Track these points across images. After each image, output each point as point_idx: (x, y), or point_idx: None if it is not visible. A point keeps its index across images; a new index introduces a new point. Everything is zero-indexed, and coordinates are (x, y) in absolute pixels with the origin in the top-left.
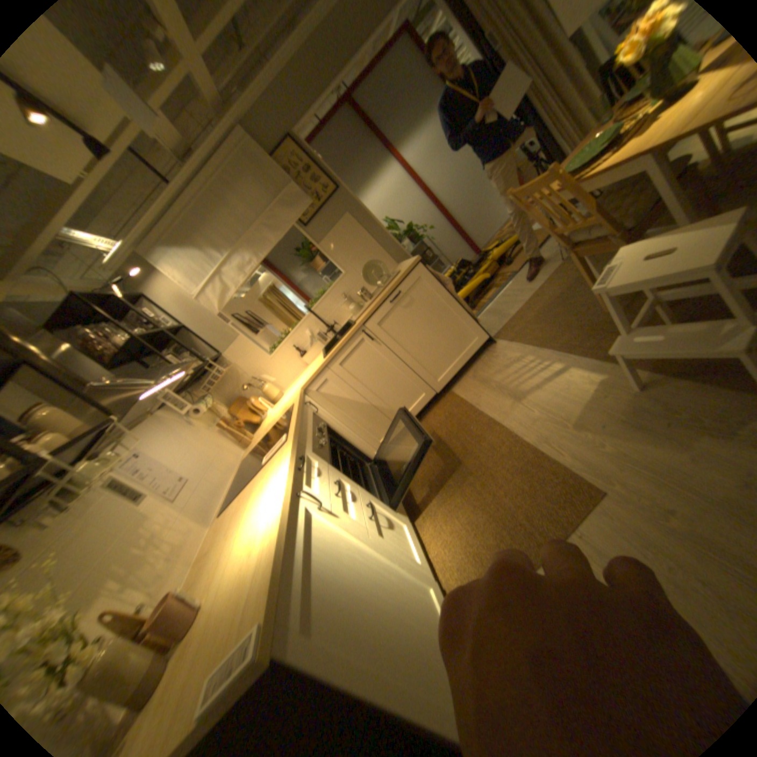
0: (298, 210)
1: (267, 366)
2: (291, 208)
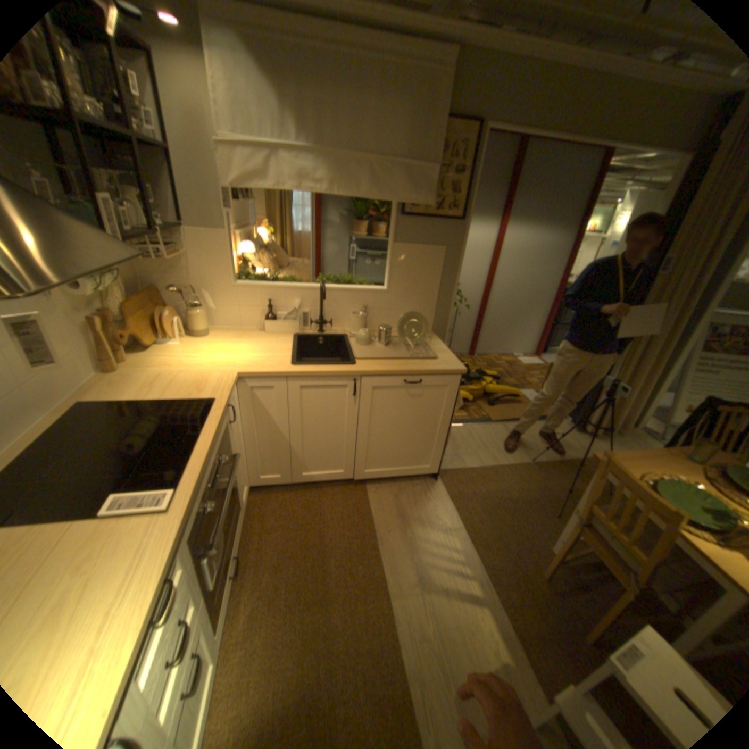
0: (413, 194)
1: (217, 286)
2: (409, 185)
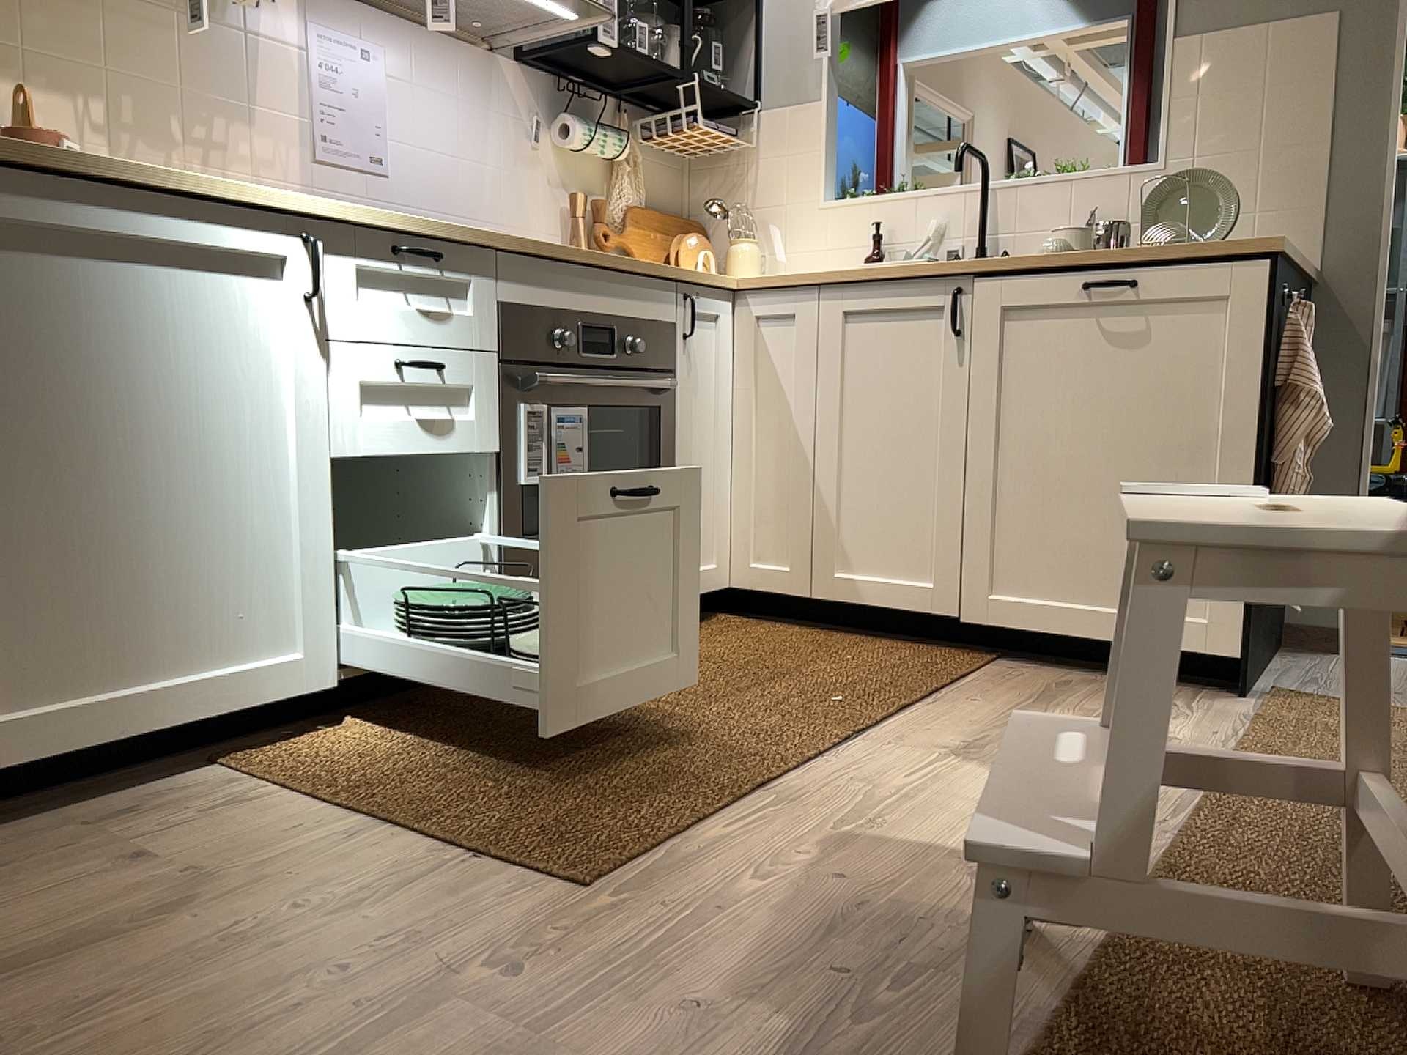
0: None
1: (795, 215)
2: None
